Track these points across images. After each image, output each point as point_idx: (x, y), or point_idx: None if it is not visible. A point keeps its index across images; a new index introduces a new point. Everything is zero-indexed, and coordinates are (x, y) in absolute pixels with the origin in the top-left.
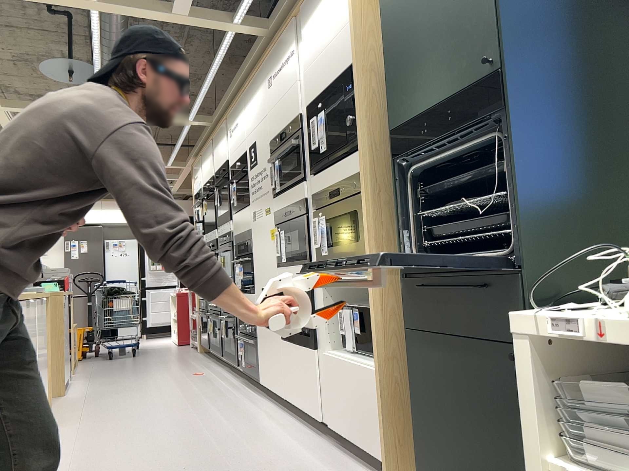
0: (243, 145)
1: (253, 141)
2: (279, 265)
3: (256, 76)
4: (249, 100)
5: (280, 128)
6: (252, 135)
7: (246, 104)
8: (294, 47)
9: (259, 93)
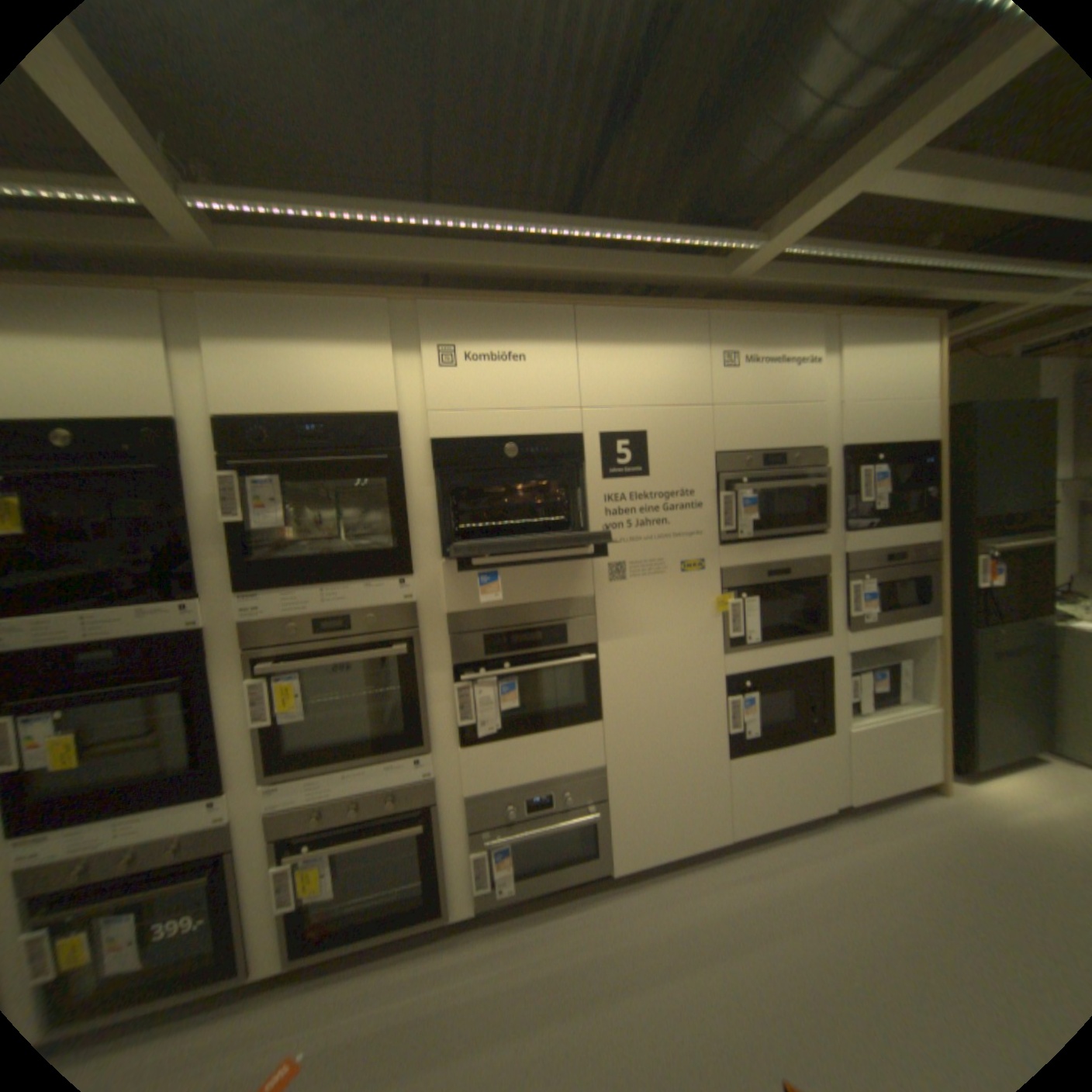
0: (561, 418)
1: (629, 428)
2: (732, 650)
3: (663, 317)
4: (615, 341)
5: (761, 445)
6: (628, 416)
7: (593, 340)
8: (821, 355)
9: (675, 354)
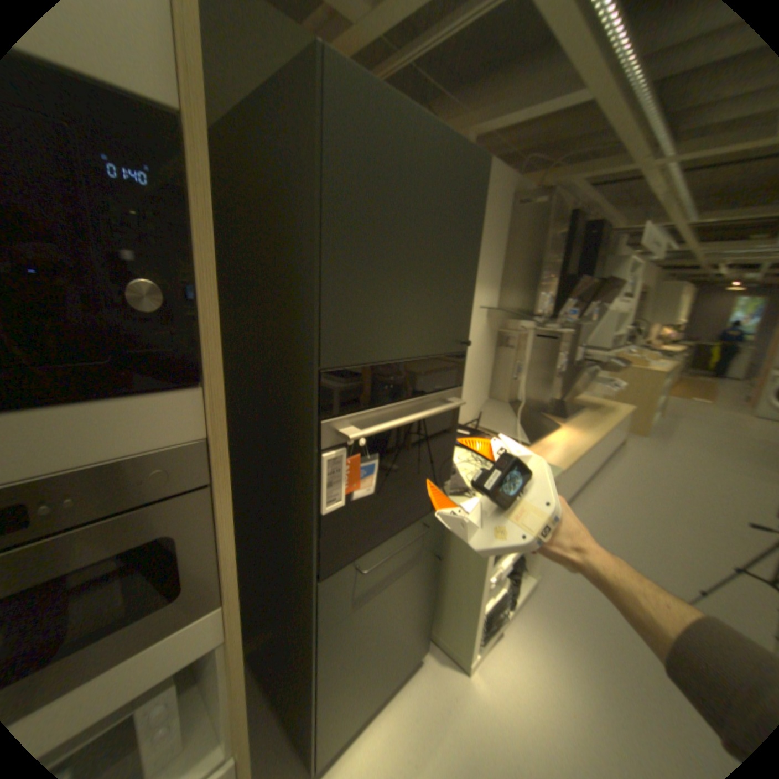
0: None
1: None
2: None
3: None
4: None
5: None
6: None
7: None
8: None
9: None
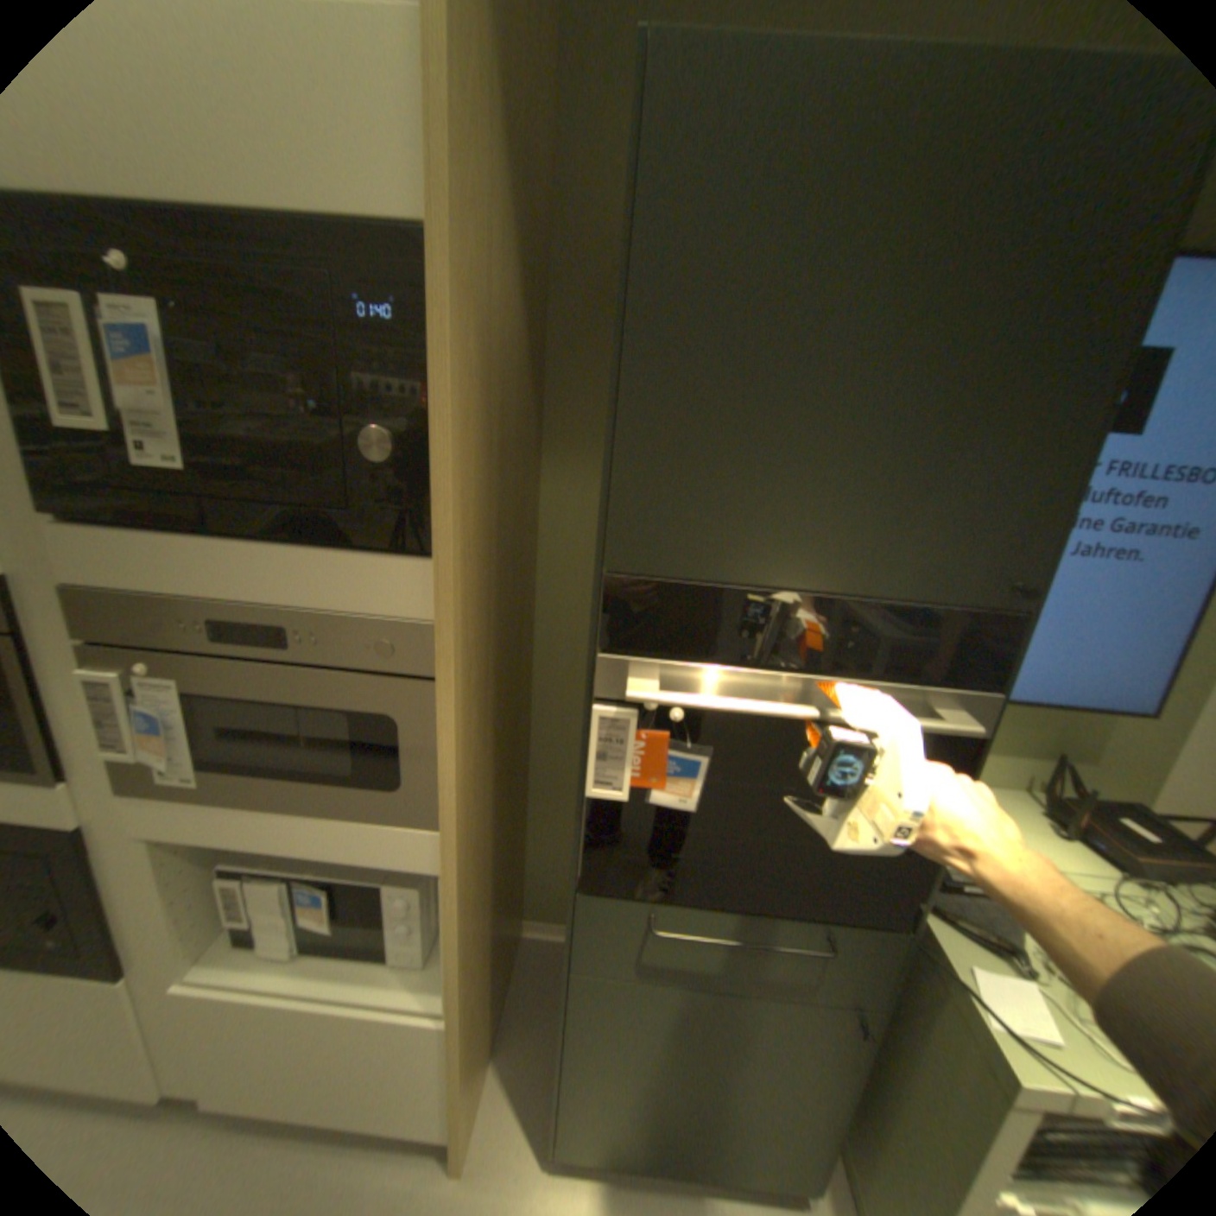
0: None
1: None
2: None
3: None
4: None
5: None
6: None
7: None
8: None
9: None
